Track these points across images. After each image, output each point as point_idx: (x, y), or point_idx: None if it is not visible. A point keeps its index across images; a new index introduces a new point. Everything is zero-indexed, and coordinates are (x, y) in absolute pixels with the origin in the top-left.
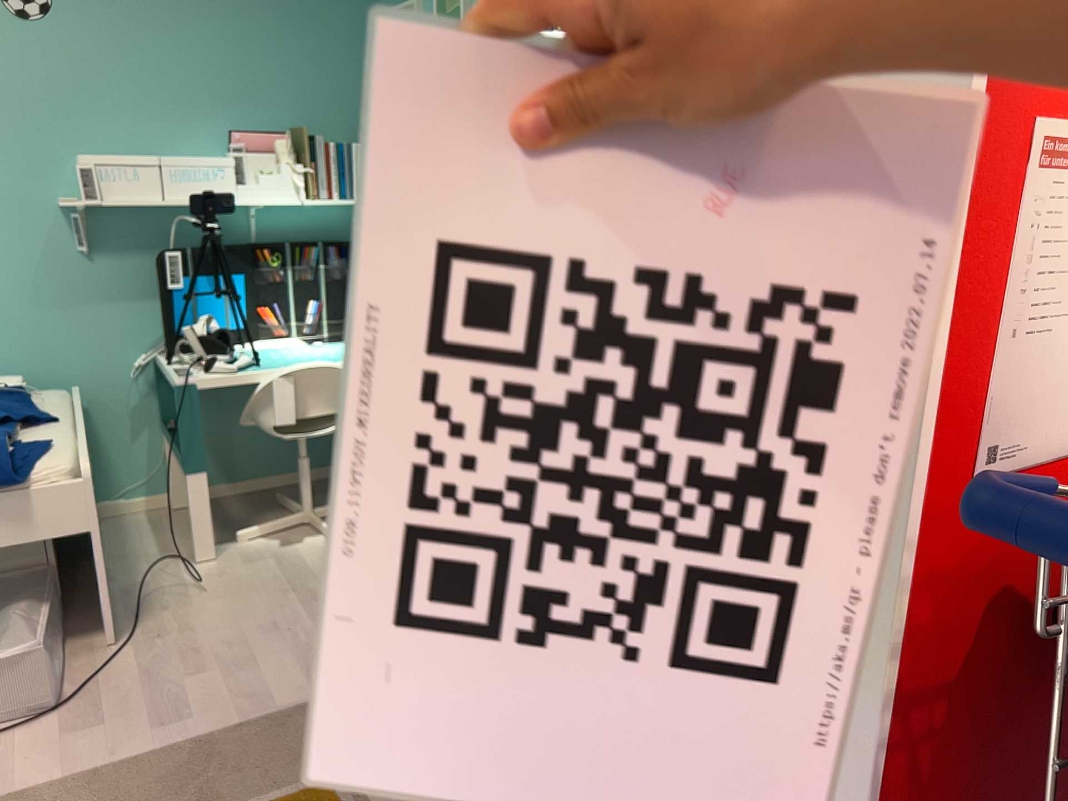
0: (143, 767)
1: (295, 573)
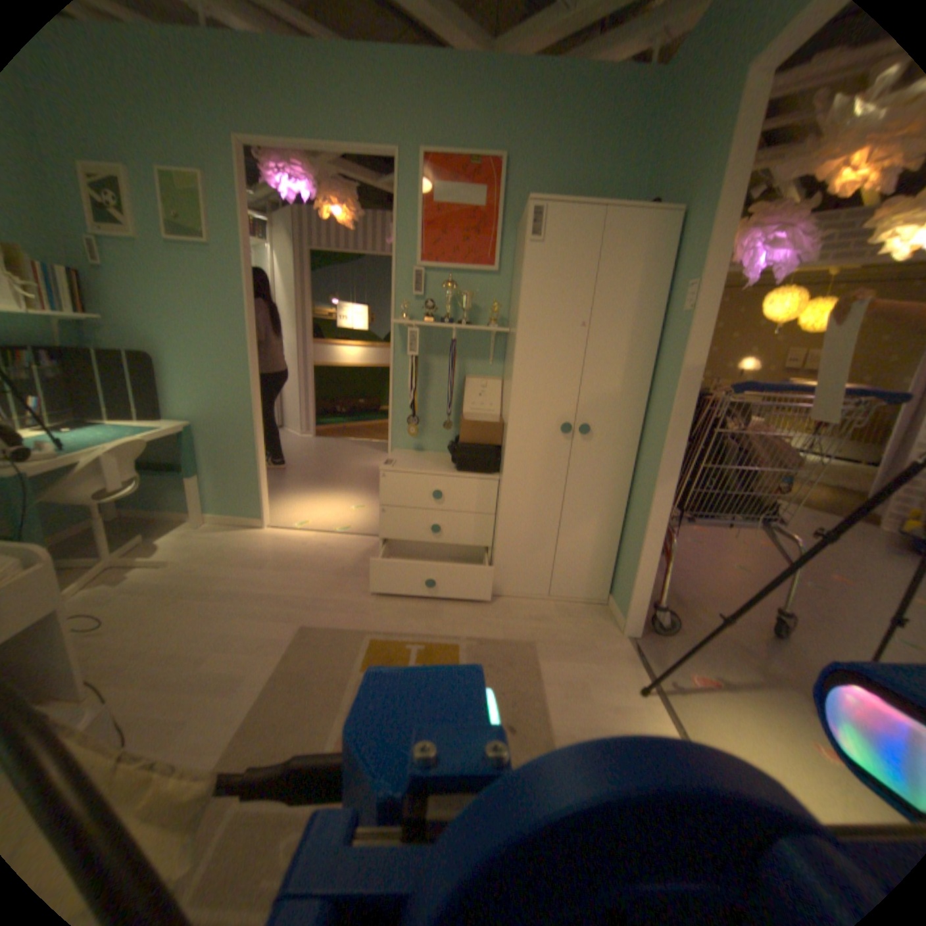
0: (265, 708)
1: (158, 593)
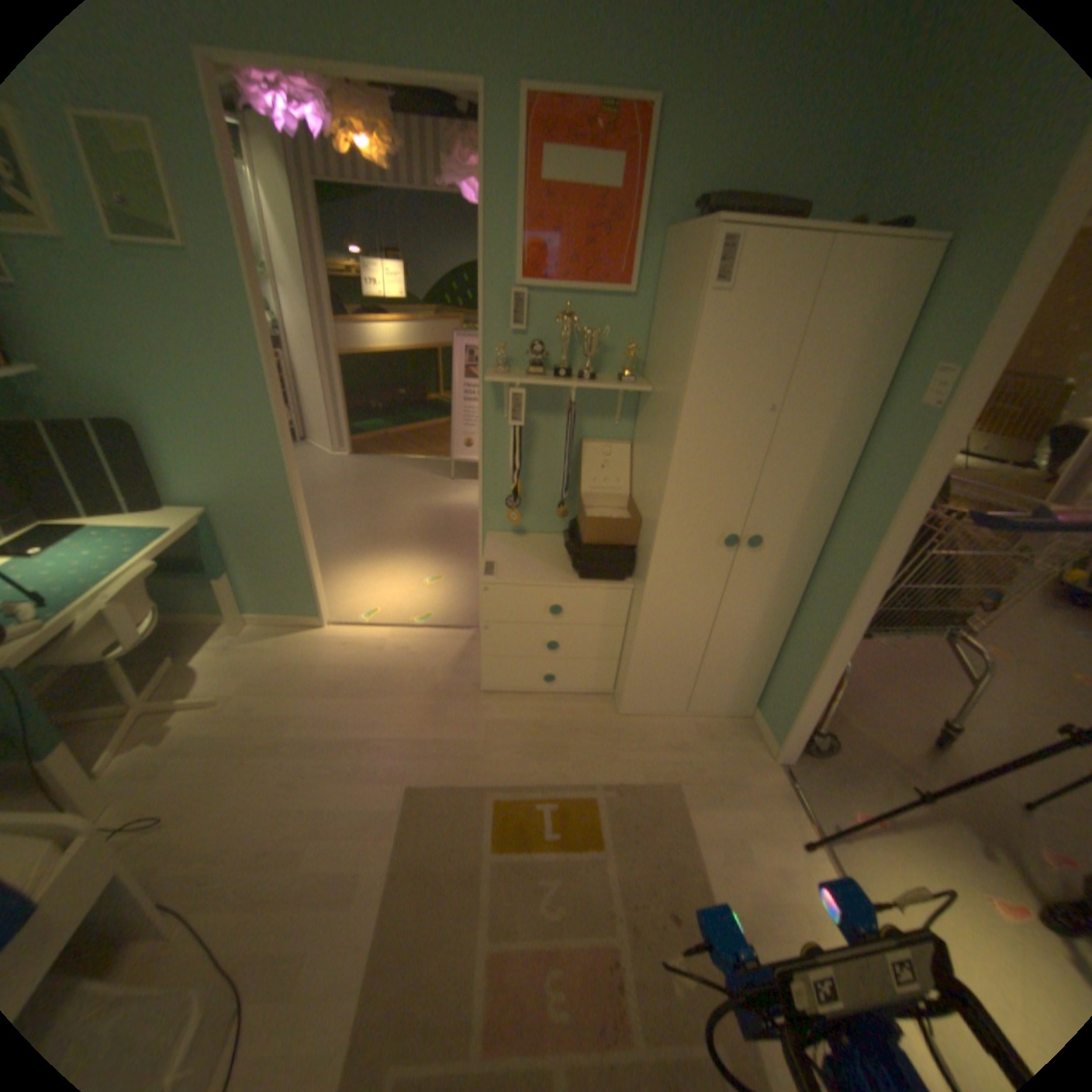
0: (395, 917)
1: (219, 747)
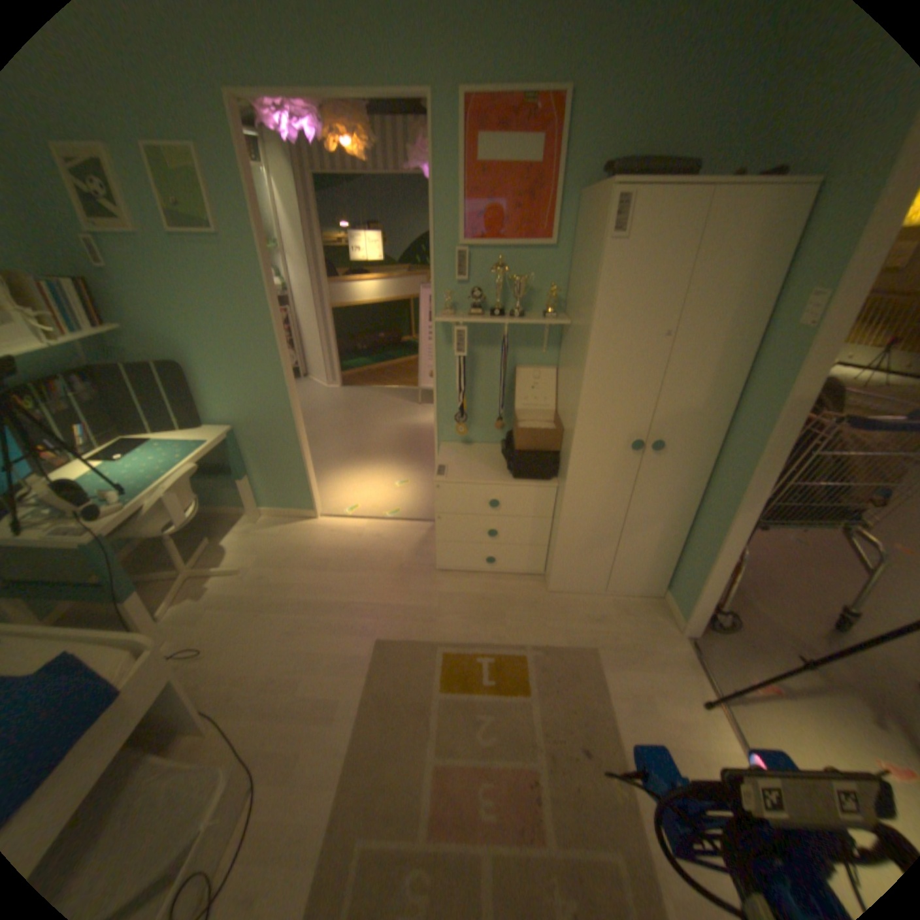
0: (365, 734)
1: (240, 604)
